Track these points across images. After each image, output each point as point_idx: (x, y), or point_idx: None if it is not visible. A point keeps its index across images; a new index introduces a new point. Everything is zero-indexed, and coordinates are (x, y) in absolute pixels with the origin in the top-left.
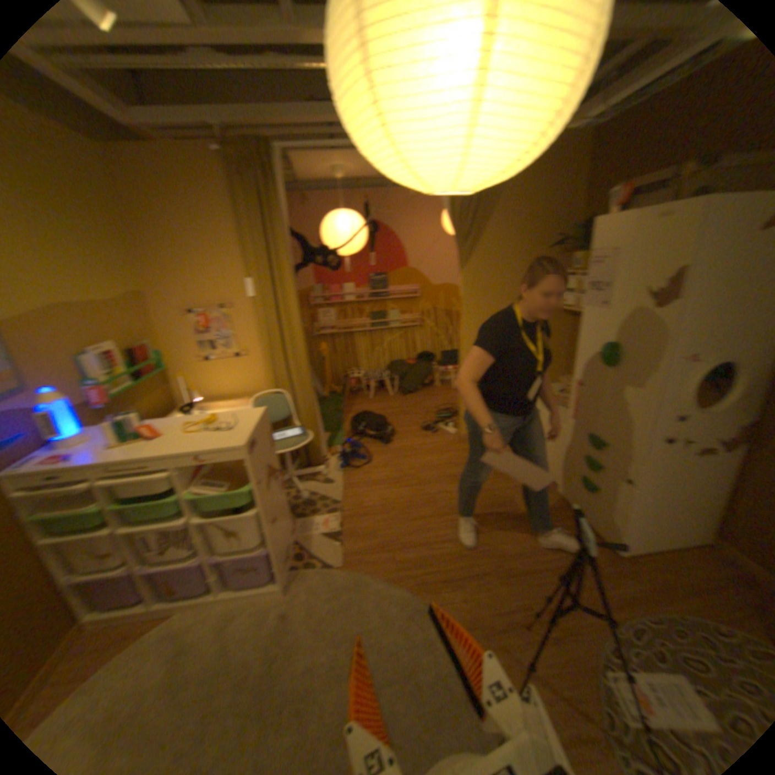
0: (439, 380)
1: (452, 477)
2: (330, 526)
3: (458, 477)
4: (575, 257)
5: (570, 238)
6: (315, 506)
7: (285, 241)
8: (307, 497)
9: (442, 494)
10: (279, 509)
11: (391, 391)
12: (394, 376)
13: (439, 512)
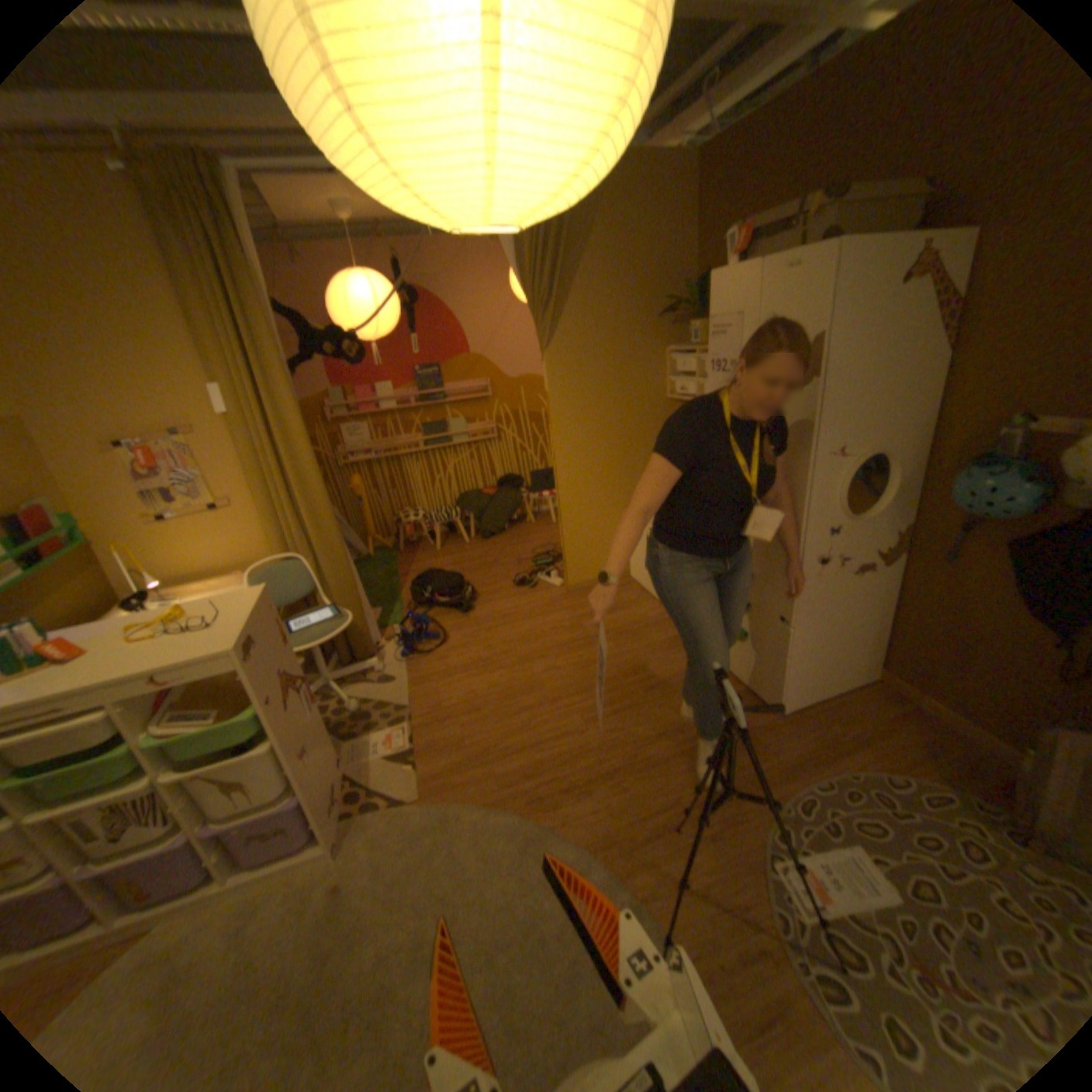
0: (531, 514)
1: (560, 647)
2: (392, 745)
3: (569, 646)
4: (691, 330)
5: (682, 303)
6: (366, 721)
7: (263, 322)
8: (353, 709)
9: (550, 672)
10: (305, 737)
11: (464, 538)
12: (467, 515)
13: (547, 699)
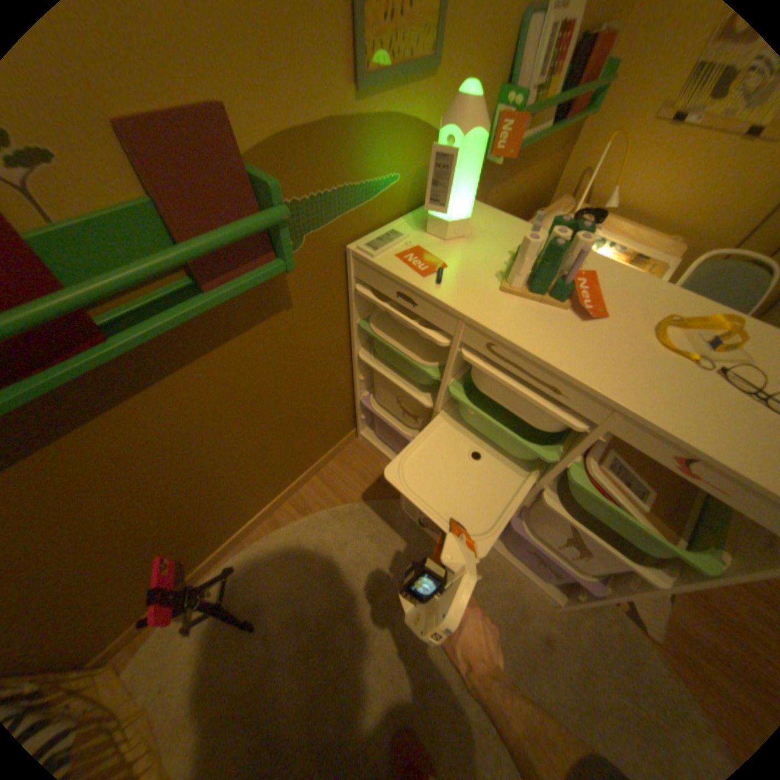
0: None
1: None
2: None
3: None
4: None
5: None
6: None
7: None
8: None
9: None
10: None
11: None
12: None
13: None
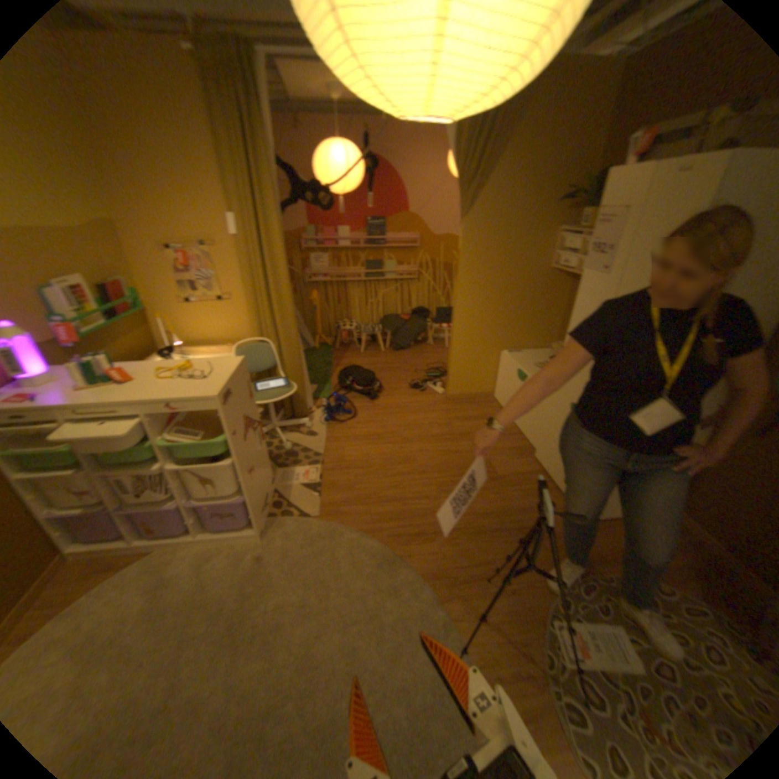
0: (430, 338)
1: (432, 436)
2: (307, 477)
3: (438, 437)
4: (582, 214)
5: (580, 191)
6: (294, 458)
7: (266, 171)
8: (287, 448)
9: (421, 452)
10: (254, 460)
11: (380, 347)
12: (384, 331)
13: (415, 470)
